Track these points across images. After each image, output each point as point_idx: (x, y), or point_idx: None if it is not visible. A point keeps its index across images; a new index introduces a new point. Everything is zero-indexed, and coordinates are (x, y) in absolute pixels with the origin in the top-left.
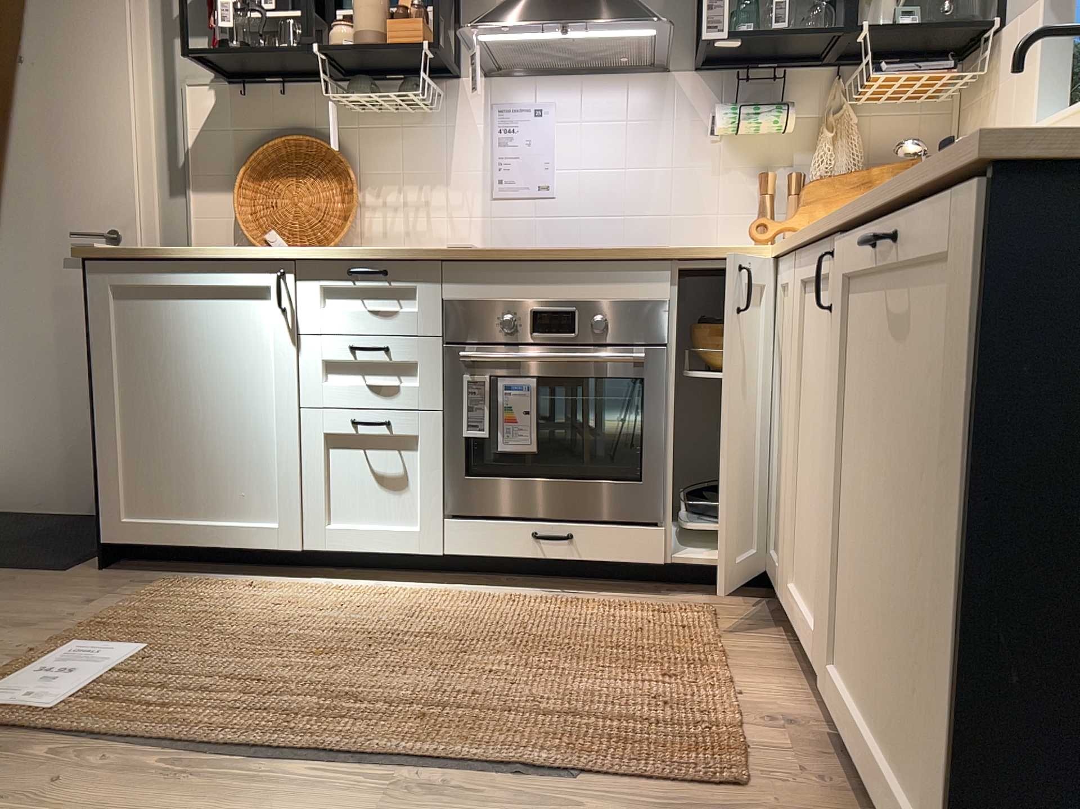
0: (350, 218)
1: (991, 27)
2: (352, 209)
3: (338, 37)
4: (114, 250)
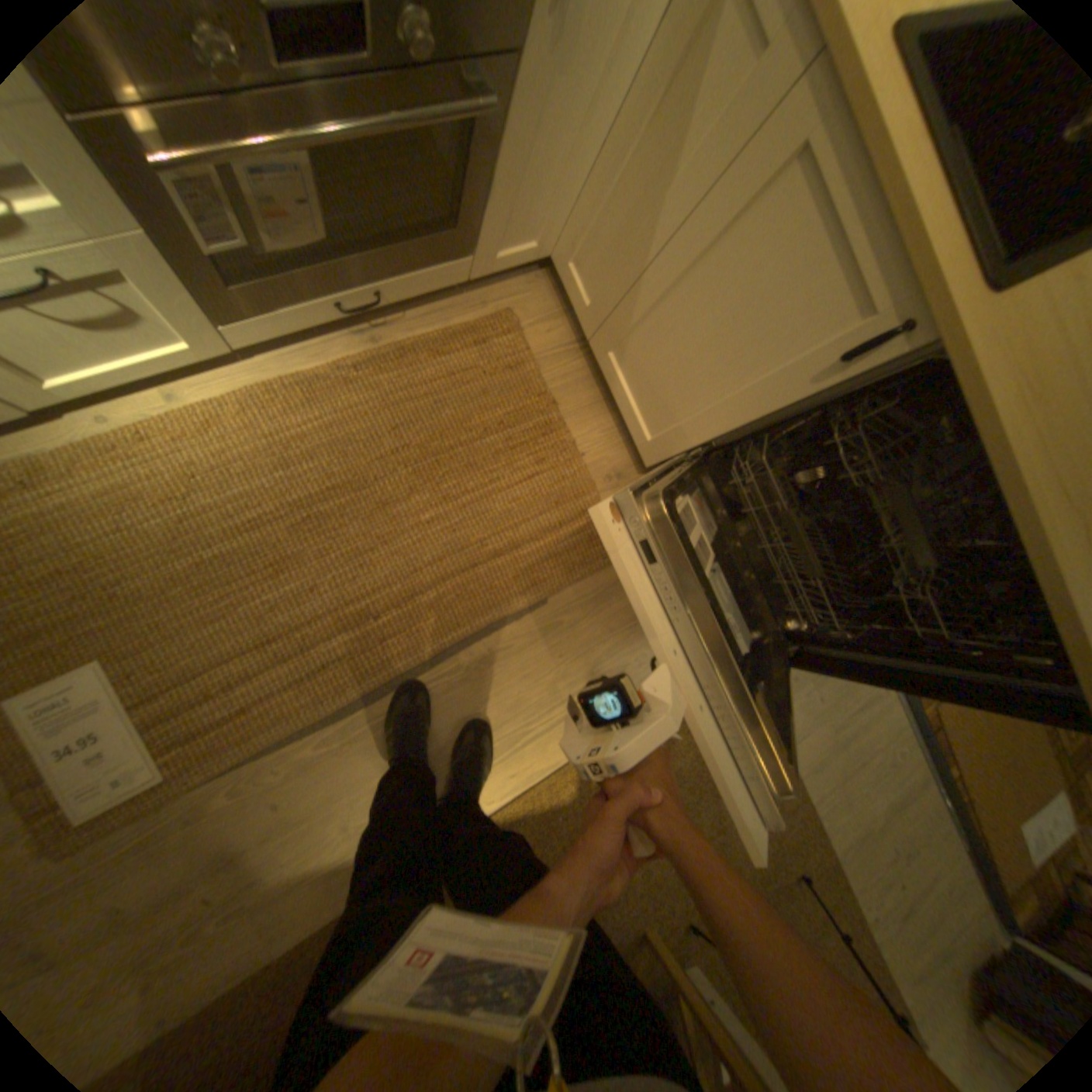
0: None
1: None
2: None
3: None
4: None
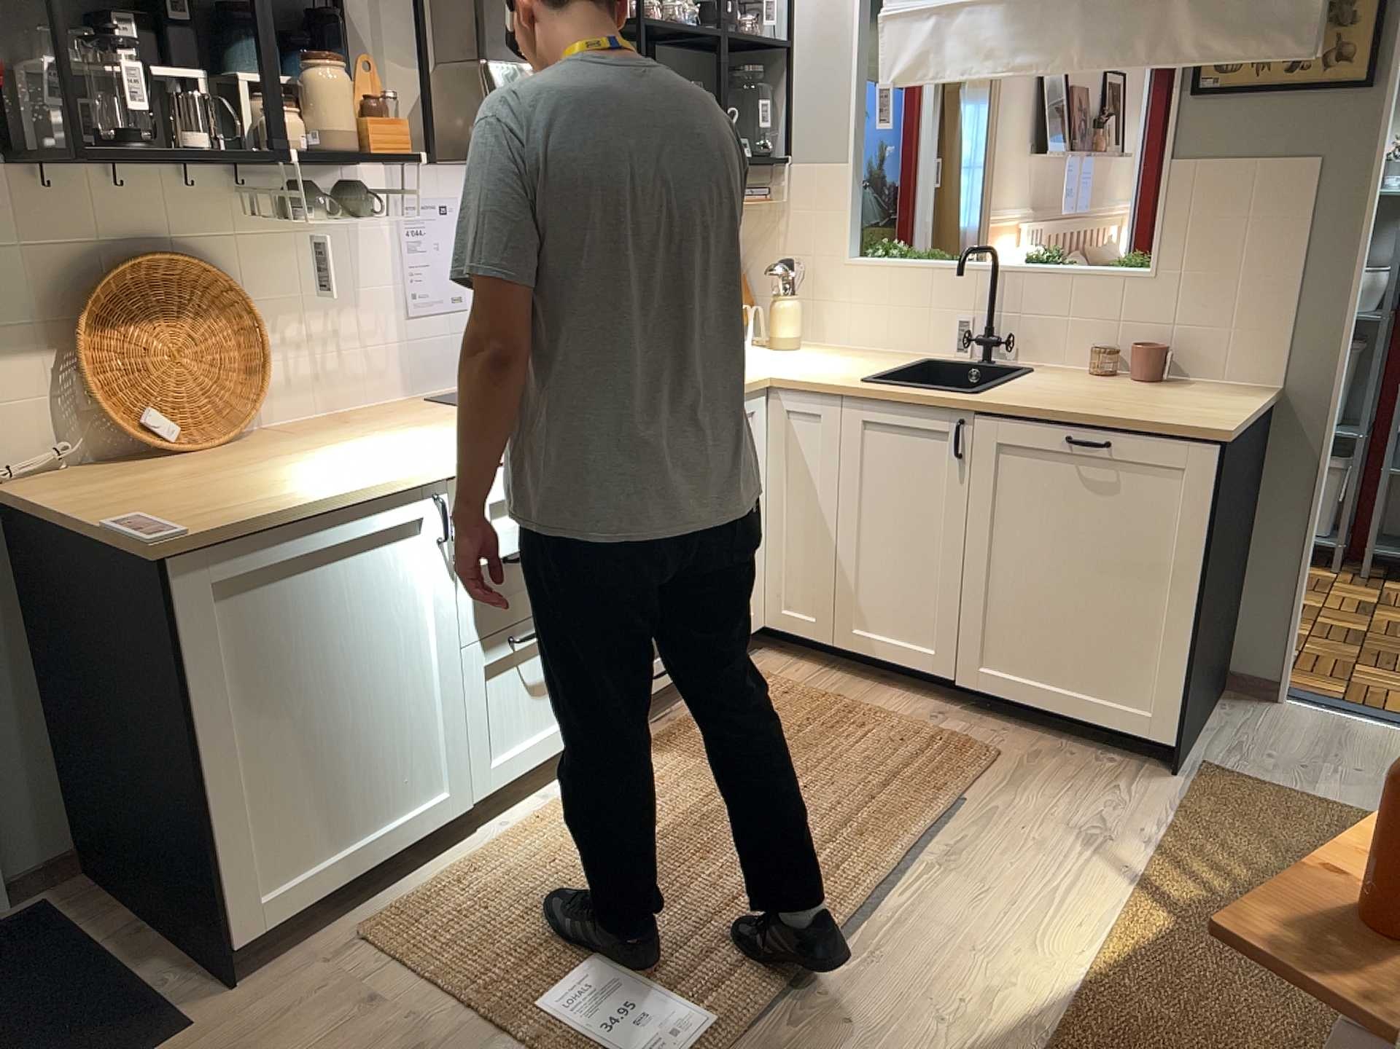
0: (272, 374)
1: (788, 161)
2: (271, 360)
3: (293, 131)
4: (219, 529)
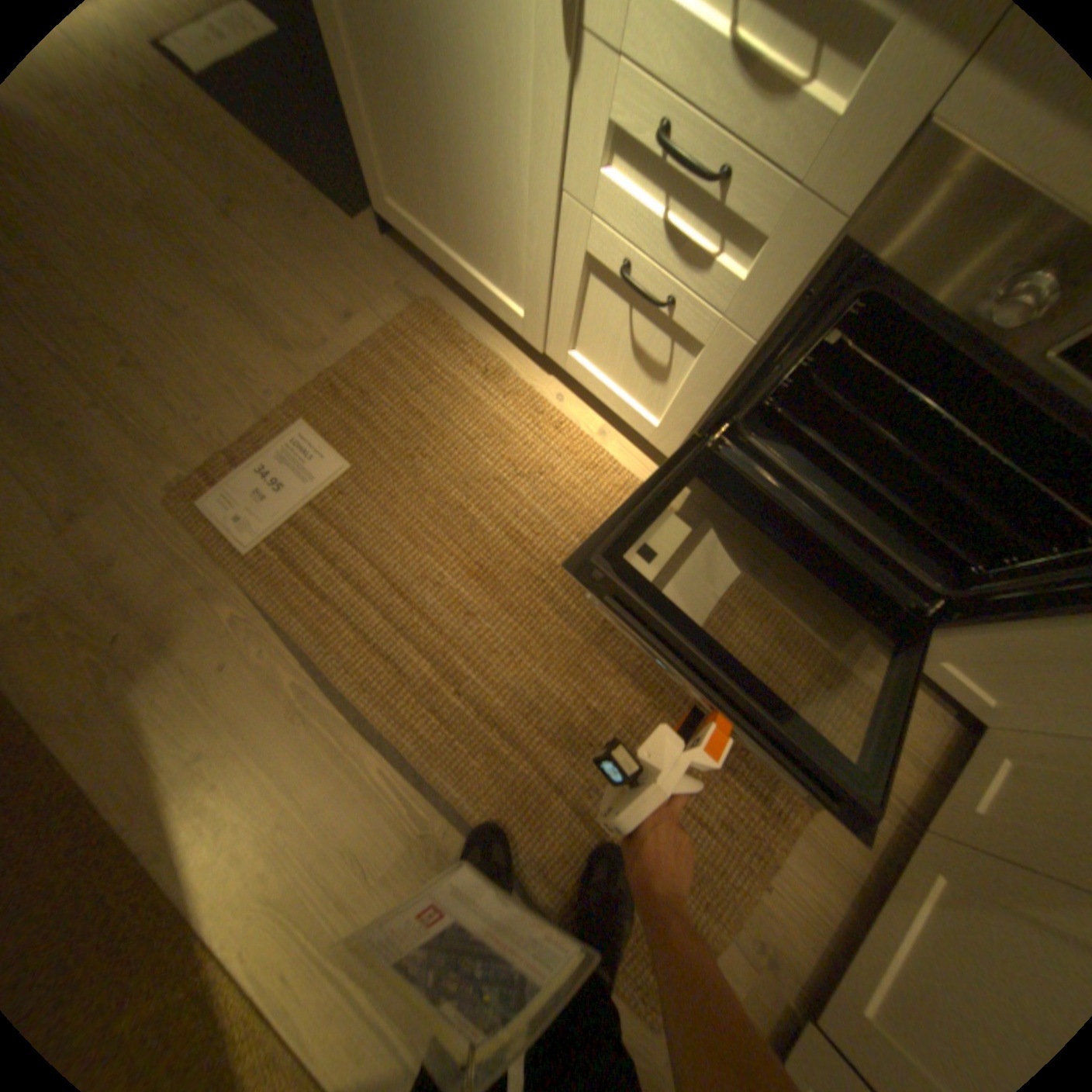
0: None
1: None
2: None
3: None
4: None
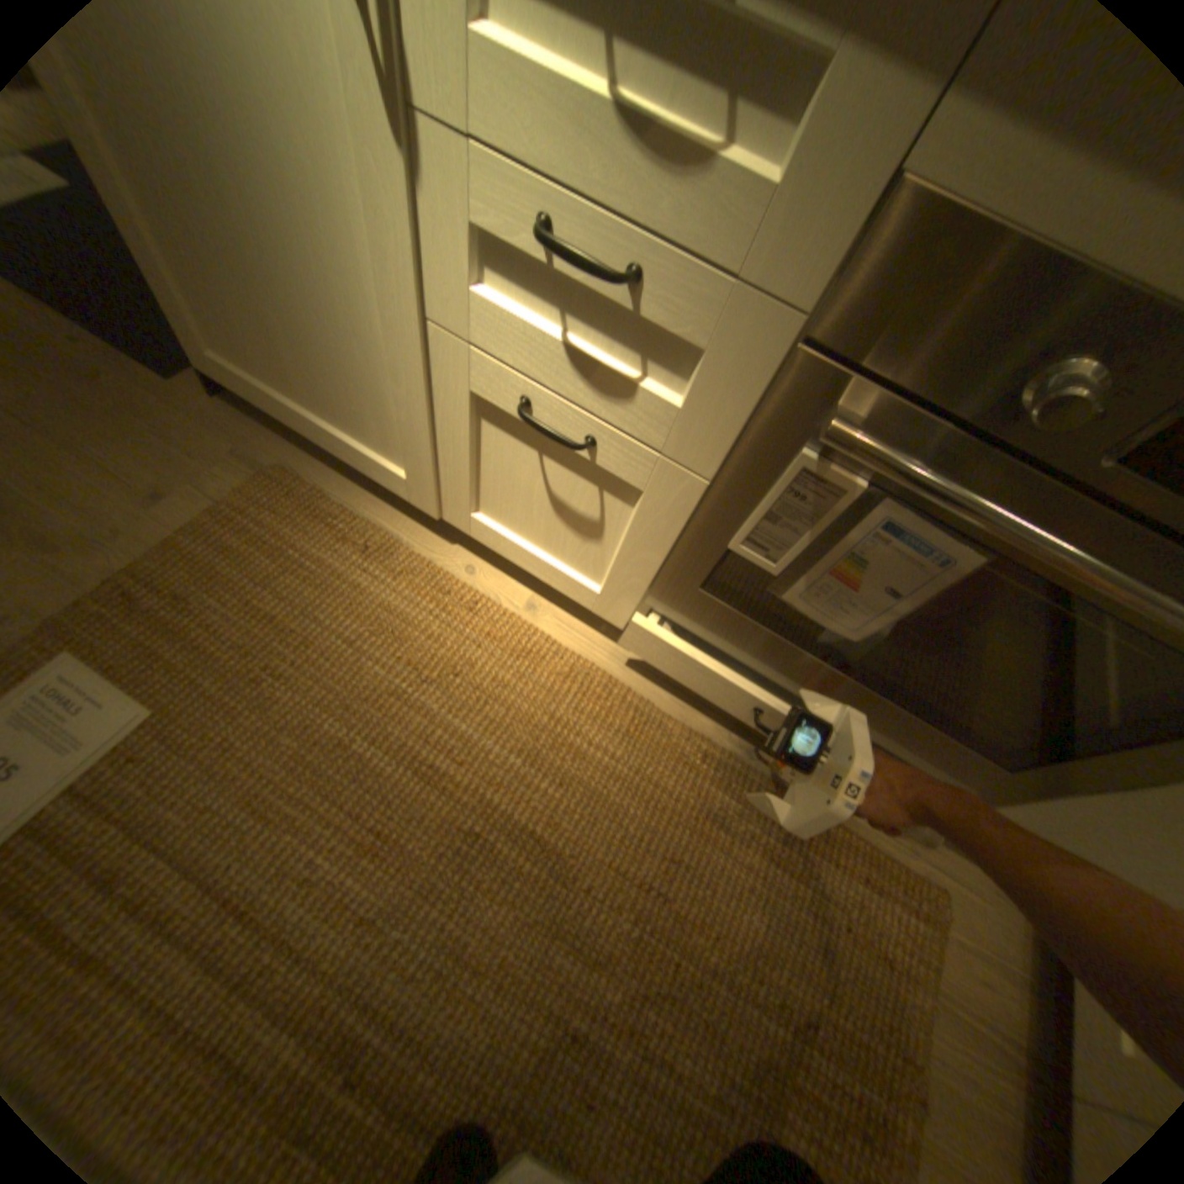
0: None
1: None
2: None
3: None
4: None
